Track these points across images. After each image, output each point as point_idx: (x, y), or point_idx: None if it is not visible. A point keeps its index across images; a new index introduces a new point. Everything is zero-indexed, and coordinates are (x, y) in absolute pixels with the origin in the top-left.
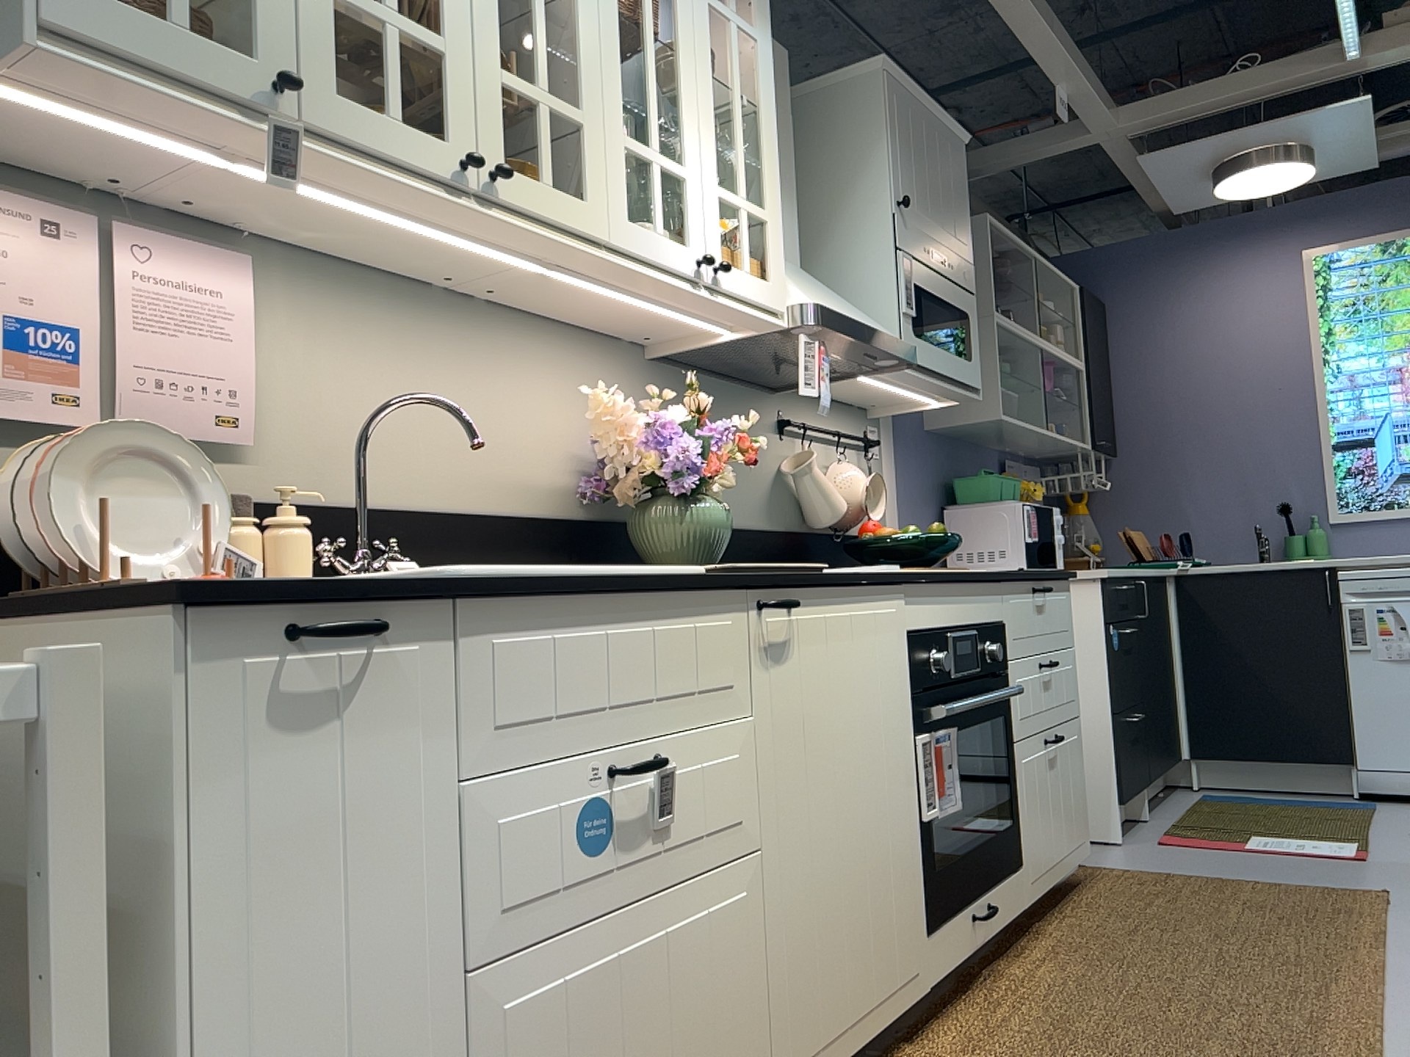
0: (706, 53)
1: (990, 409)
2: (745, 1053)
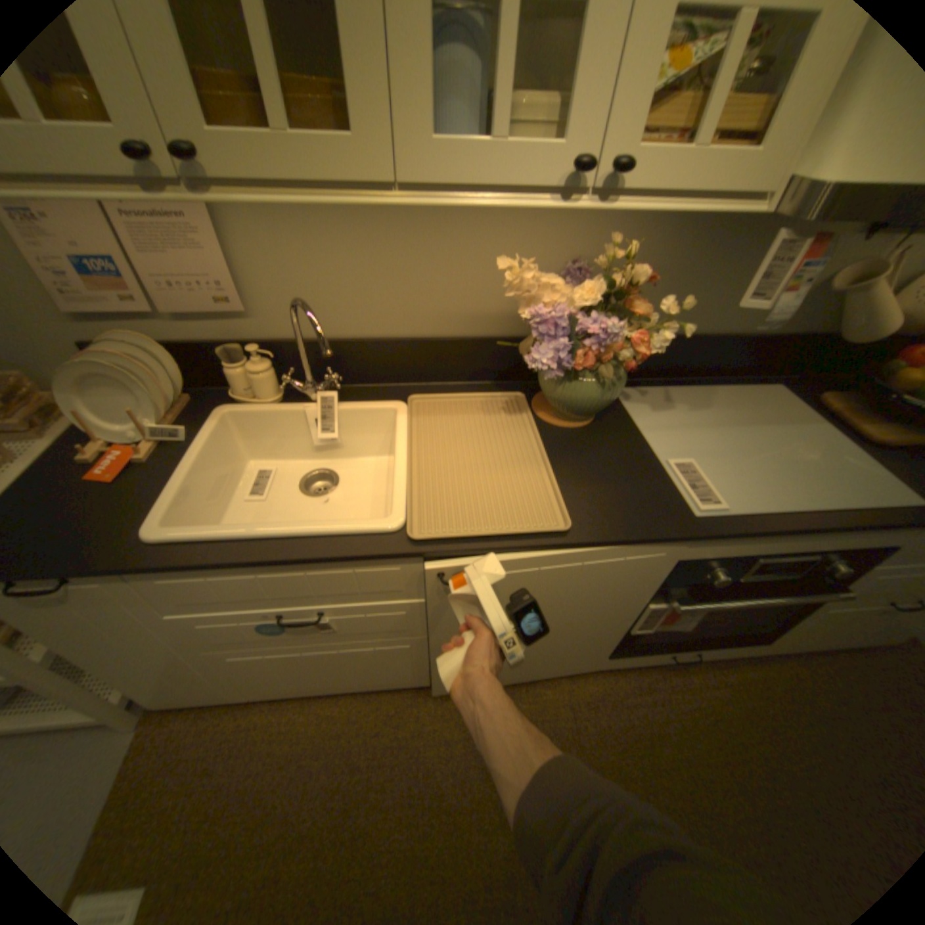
0: None
1: None
2: (407, 675)
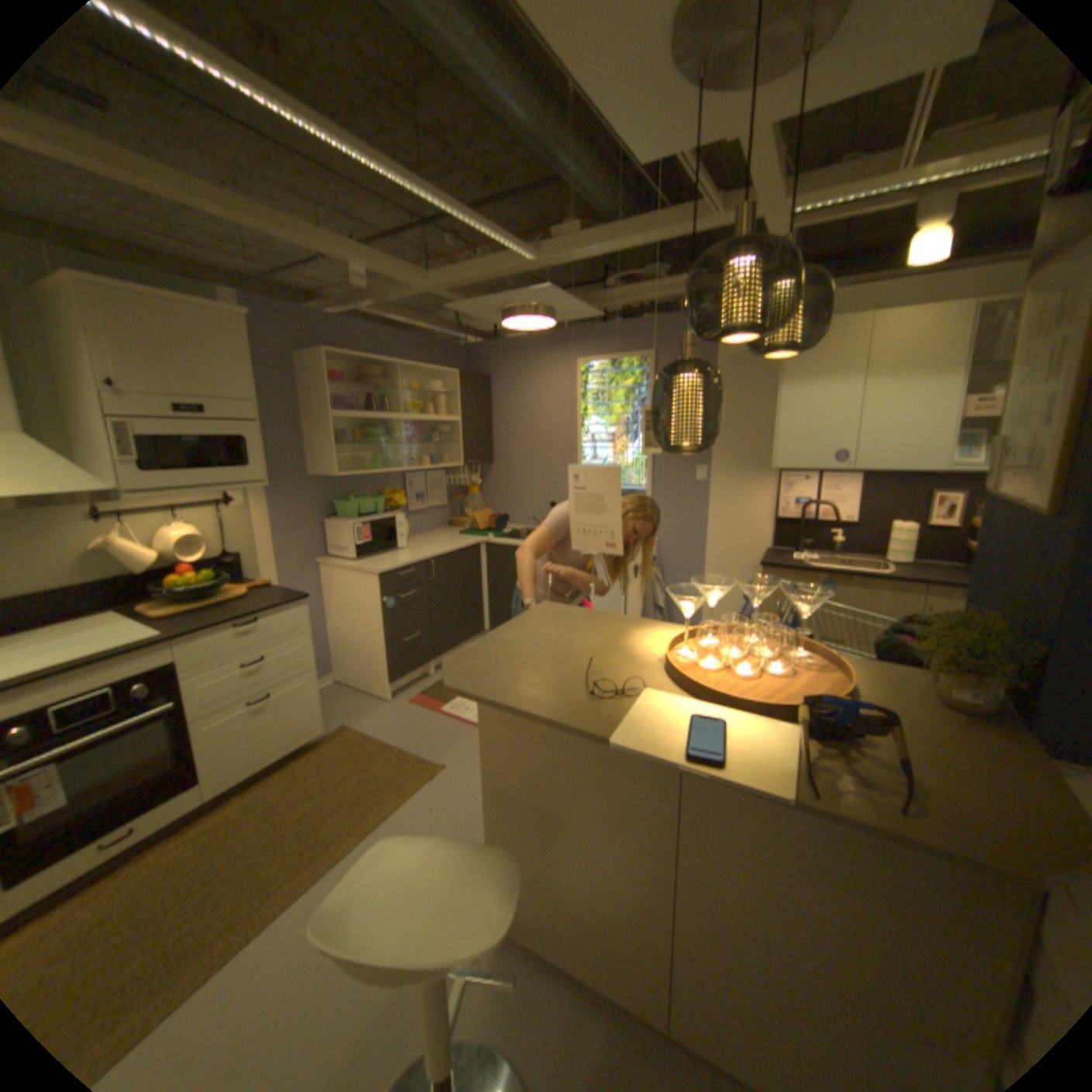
0: None
1: (331, 469)
2: None
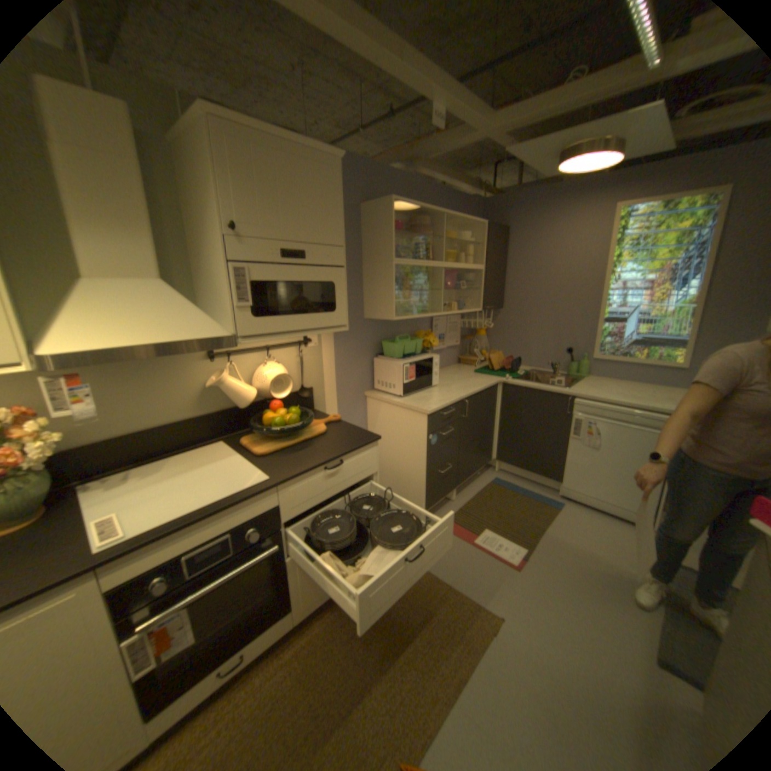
0: None
1: (388, 314)
2: None
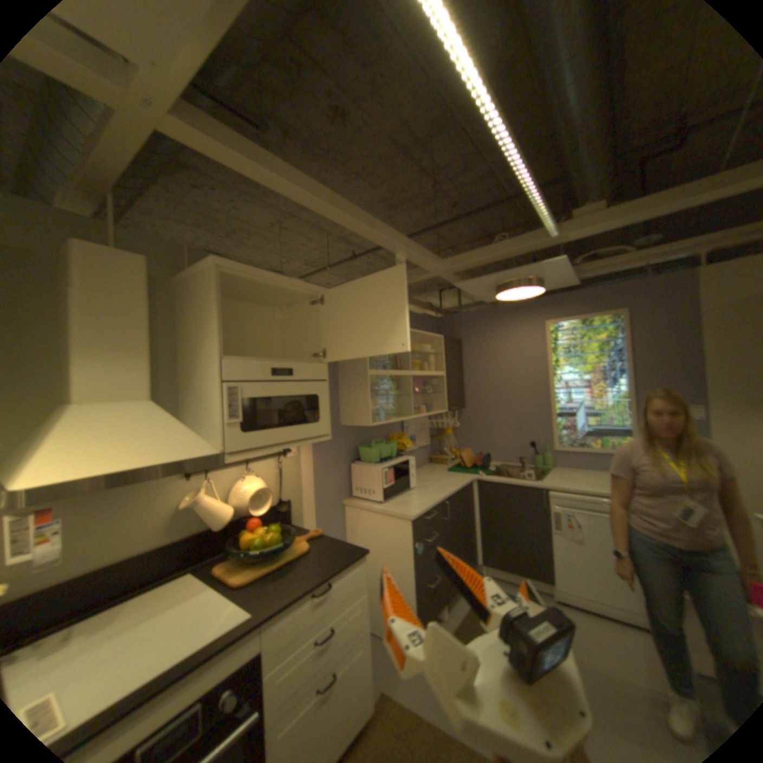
0: None
1: (366, 420)
2: None
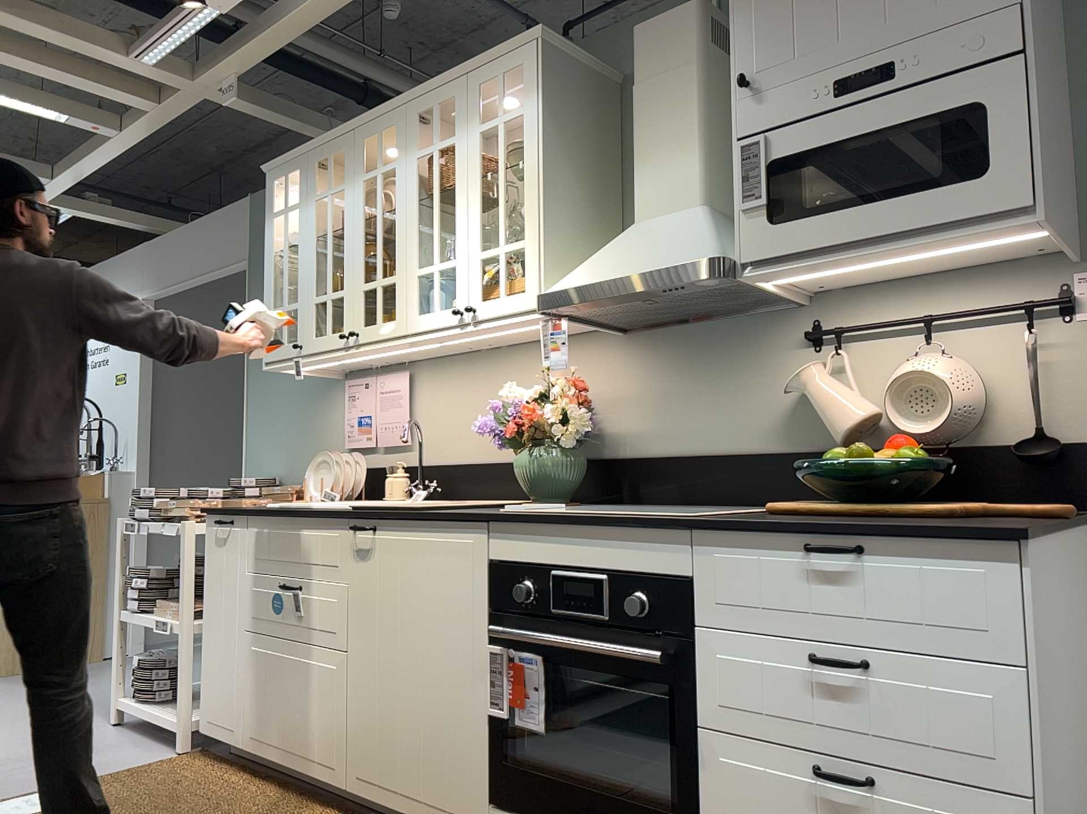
0: (474, 170)
1: None
2: (331, 741)
